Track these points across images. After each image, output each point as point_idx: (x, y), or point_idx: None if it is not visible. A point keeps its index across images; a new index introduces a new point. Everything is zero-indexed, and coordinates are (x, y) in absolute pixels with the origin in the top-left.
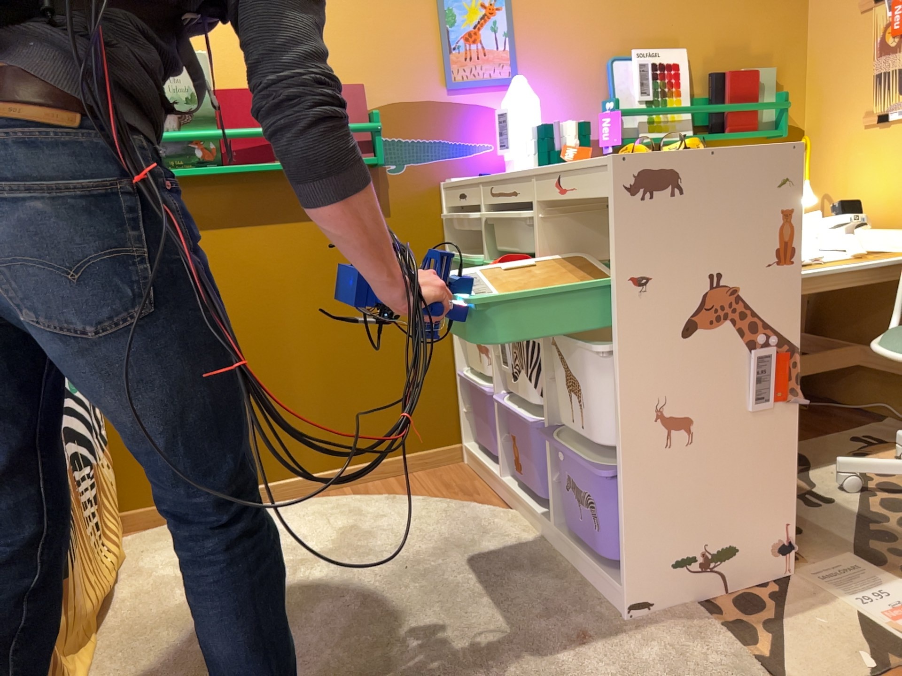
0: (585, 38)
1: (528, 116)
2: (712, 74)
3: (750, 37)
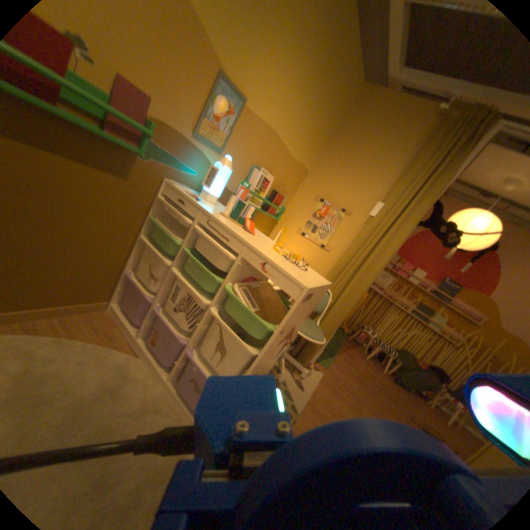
0: (253, 153)
1: (226, 180)
2: (275, 191)
3: (288, 185)
